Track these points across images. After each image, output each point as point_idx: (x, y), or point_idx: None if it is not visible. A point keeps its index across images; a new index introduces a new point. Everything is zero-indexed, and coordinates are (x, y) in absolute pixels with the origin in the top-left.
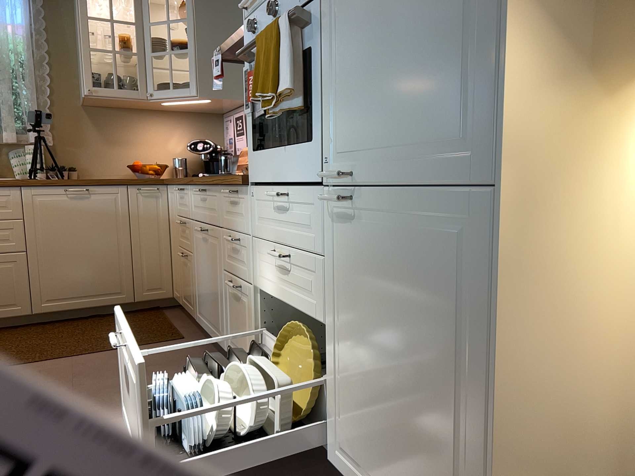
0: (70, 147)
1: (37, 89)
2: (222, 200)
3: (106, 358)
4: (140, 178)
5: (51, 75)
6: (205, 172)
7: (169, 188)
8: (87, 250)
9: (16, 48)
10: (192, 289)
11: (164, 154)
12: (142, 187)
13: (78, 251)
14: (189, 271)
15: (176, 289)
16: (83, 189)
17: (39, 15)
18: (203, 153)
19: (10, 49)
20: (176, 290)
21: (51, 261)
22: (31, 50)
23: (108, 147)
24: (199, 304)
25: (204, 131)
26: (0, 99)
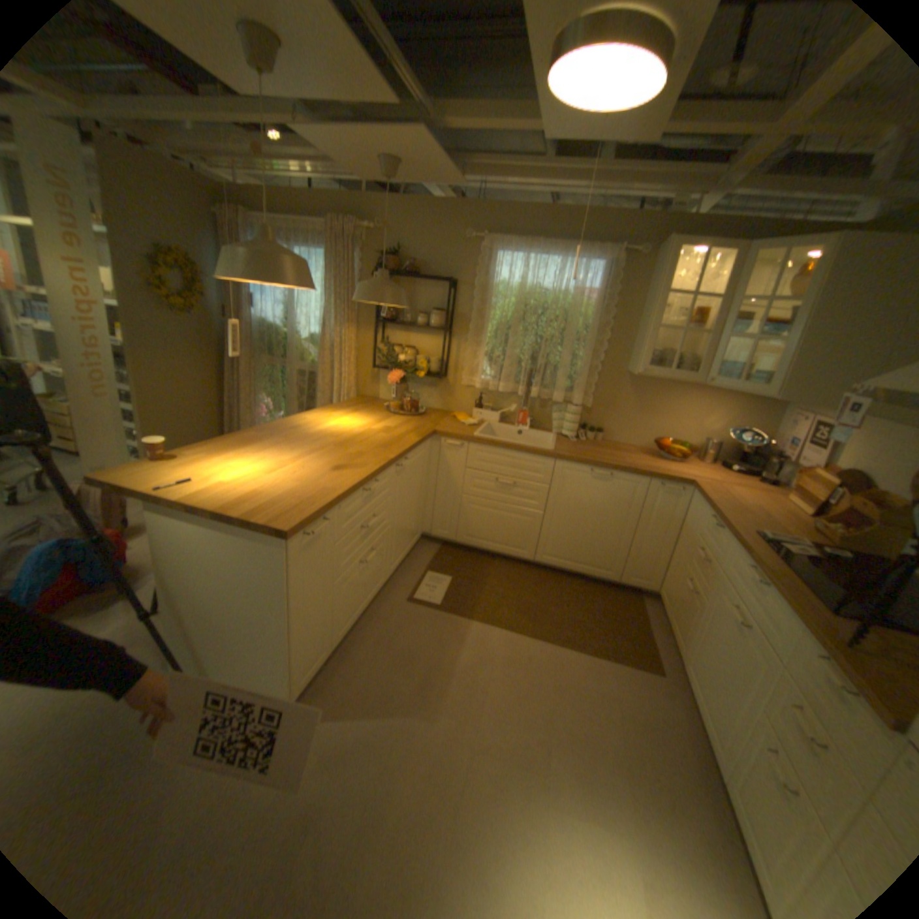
0: (604, 409)
1: (592, 352)
2: (802, 639)
3: (585, 667)
4: (667, 473)
5: (609, 339)
6: (742, 468)
7: (698, 494)
8: (593, 526)
9: (586, 314)
10: (692, 633)
11: (697, 431)
12: (667, 484)
13: (585, 525)
14: (694, 611)
15: (667, 596)
16: (607, 474)
17: (617, 280)
18: (749, 446)
19: (580, 314)
20: (666, 595)
21: (561, 526)
22: (598, 316)
23: (639, 414)
24: (698, 666)
25: (758, 412)
26: (559, 359)
